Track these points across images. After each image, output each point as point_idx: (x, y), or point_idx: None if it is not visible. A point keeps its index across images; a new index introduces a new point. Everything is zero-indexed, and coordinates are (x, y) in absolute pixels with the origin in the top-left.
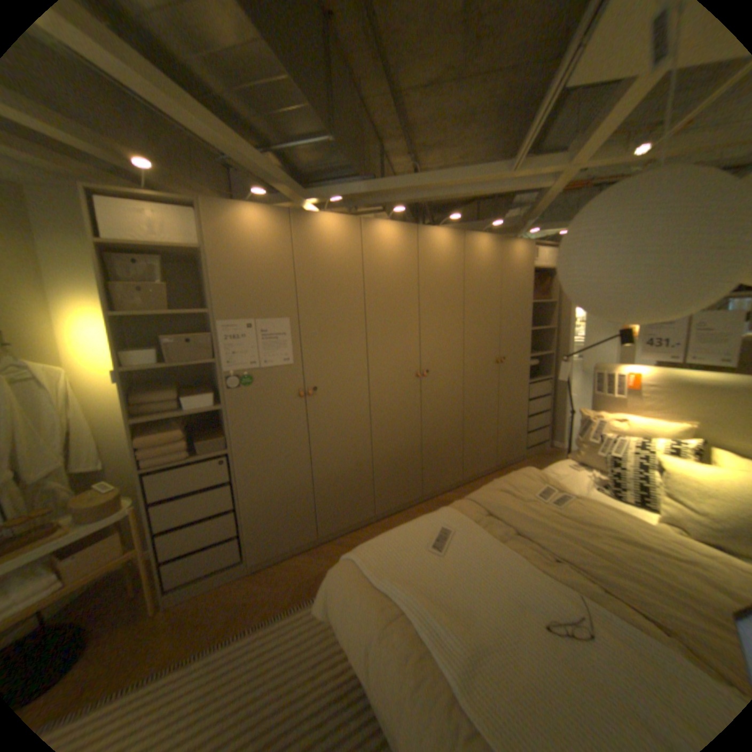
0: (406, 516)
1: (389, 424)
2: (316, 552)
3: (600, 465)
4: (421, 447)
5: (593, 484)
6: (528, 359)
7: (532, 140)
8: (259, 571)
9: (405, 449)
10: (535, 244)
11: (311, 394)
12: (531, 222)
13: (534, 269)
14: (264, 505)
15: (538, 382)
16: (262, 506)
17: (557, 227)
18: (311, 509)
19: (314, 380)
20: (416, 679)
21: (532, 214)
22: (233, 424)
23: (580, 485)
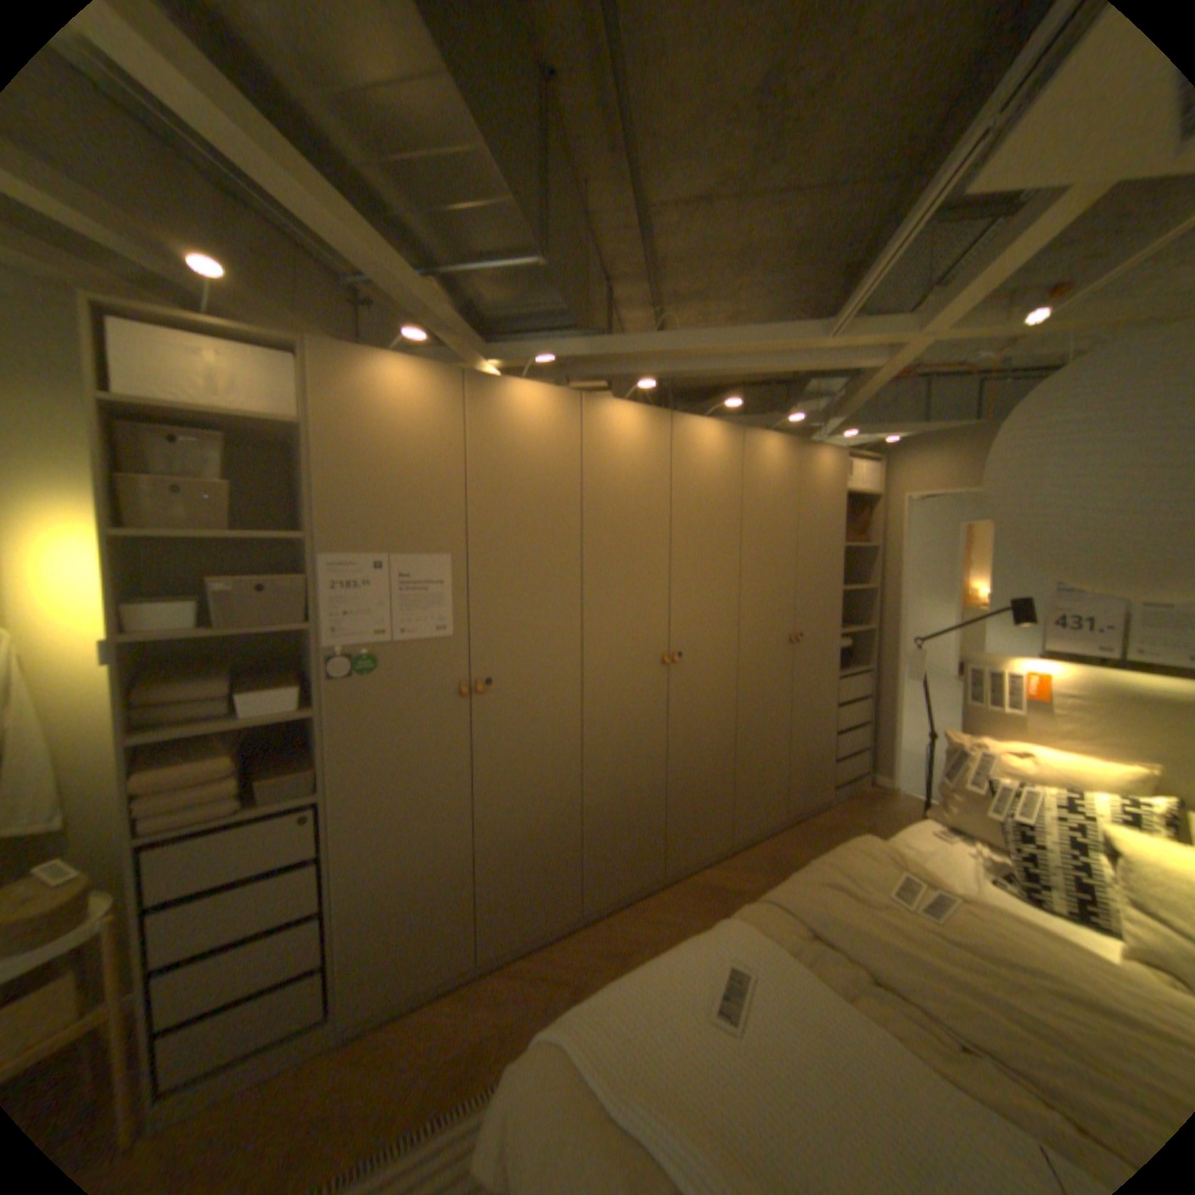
0: (636, 916)
1: (613, 746)
2: (472, 992)
3: (990, 834)
4: (666, 786)
5: (984, 872)
6: (836, 638)
7: (873, 287)
8: (359, 1036)
9: (639, 790)
10: (848, 455)
11: (481, 691)
12: (839, 421)
13: (846, 493)
14: (379, 902)
15: (850, 676)
16: (376, 904)
17: (876, 432)
18: (467, 908)
19: (487, 665)
20: None
21: (843, 408)
22: (333, 745)
23: (961, 873)
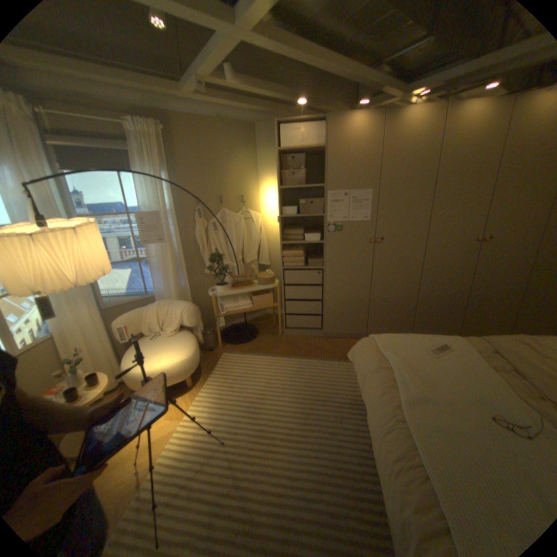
0: None
1: (438, 274)
2: None
3: None
4: (468, 299)
5: None
6: None
7: None
8: (329, 338)
9: (450, 297)
10: None
11: (378, 242)
12: None
13: None
14: (337, 303)
15: None
16: (336, 303)
17: None
18: (365, 315)
19: (382, 232)
20: (384, 392)
21: None
22: (327, 252)
23: None
